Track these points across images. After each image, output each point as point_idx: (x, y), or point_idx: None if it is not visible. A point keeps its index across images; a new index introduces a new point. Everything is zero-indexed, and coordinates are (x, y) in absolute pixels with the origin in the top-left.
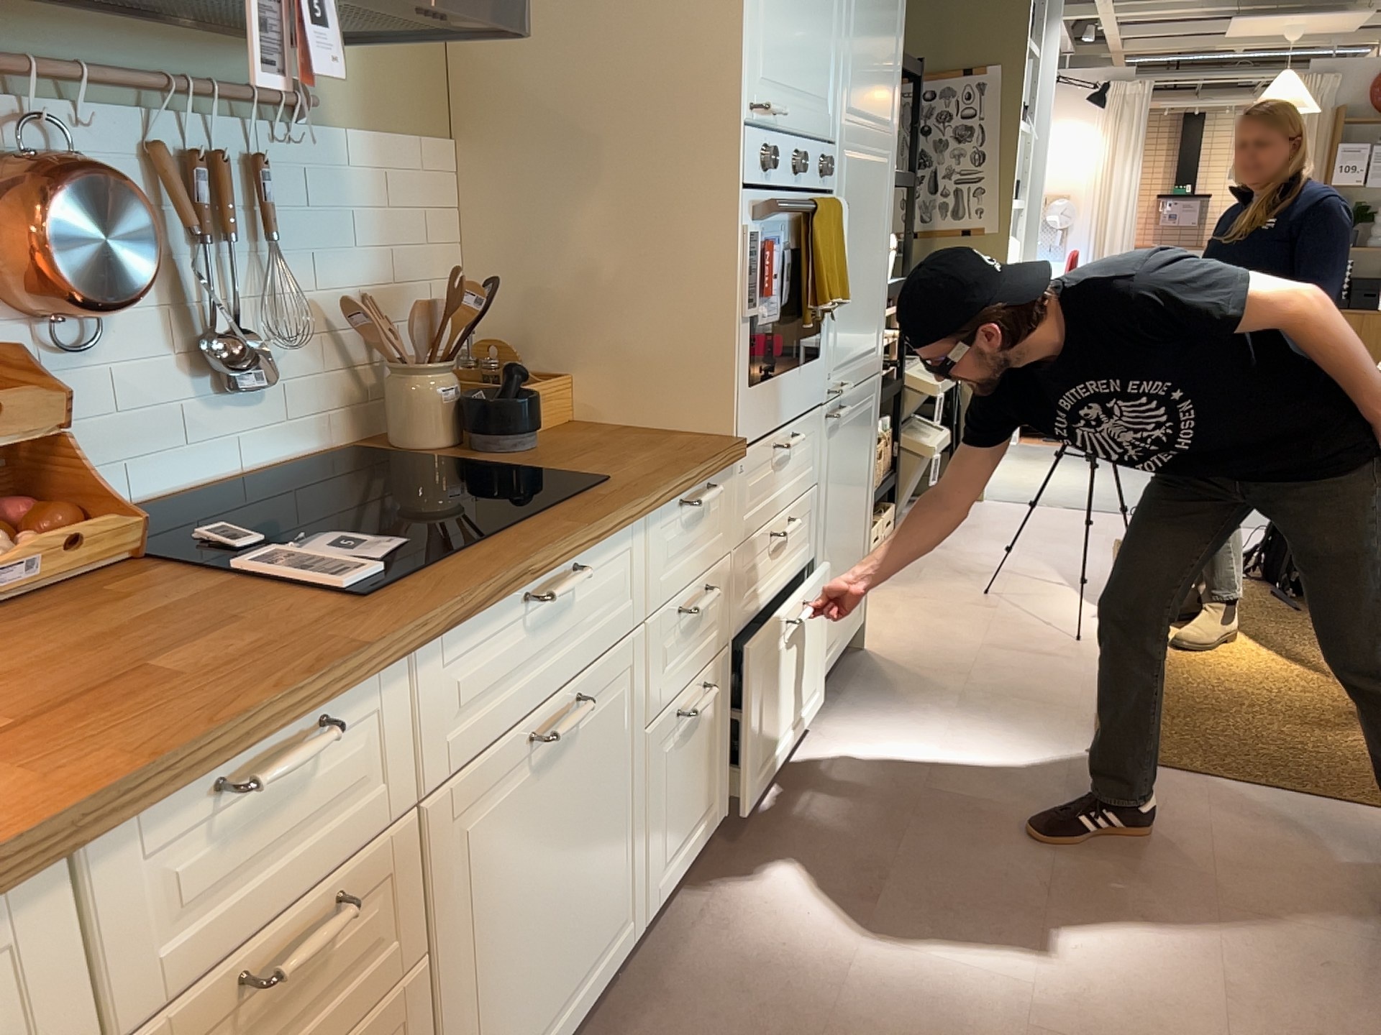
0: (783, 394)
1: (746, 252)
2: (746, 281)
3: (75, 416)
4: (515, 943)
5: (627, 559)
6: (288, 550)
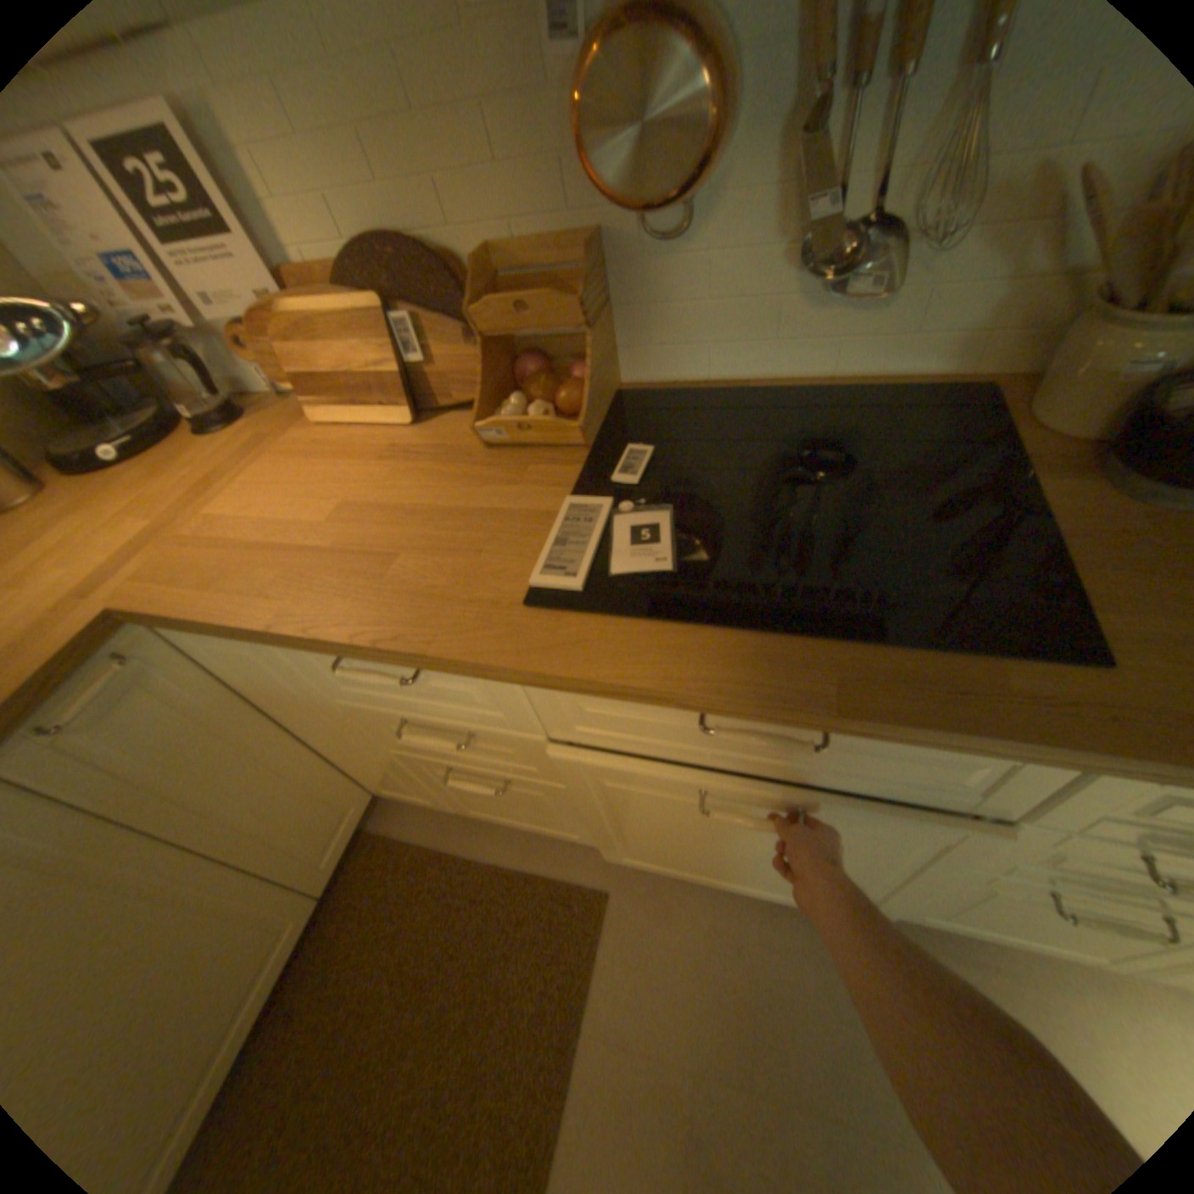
0: None
1: None
2: None
3: (668, 295)
4: (682, 831)
5: (1012, 769)
6: (604, 511)
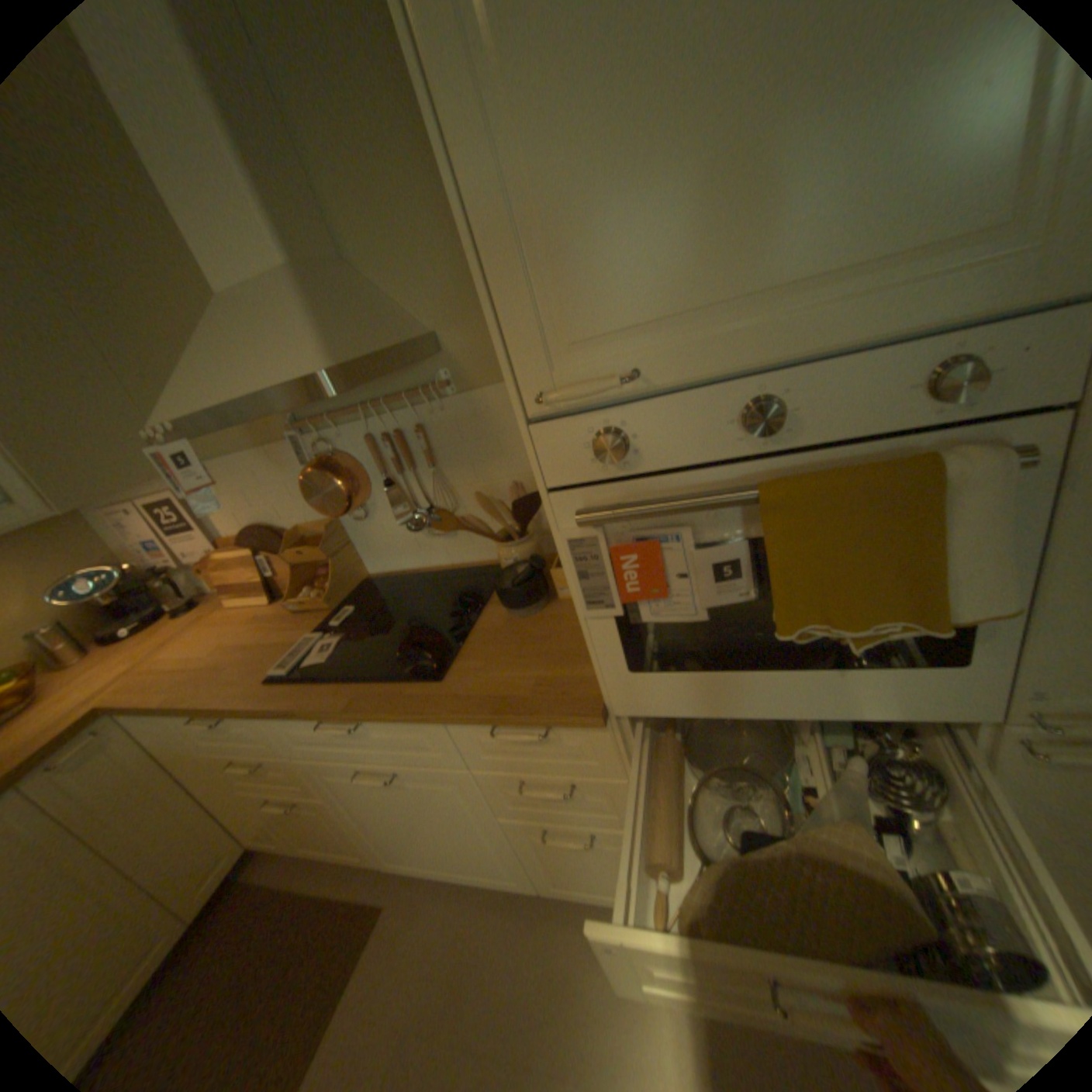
0: (755, 690)
1: (569, 556)
2: (577, 582)
3: (373, 540)
4: (389, 831)
5: (428, 735)
6: (314, 641)
